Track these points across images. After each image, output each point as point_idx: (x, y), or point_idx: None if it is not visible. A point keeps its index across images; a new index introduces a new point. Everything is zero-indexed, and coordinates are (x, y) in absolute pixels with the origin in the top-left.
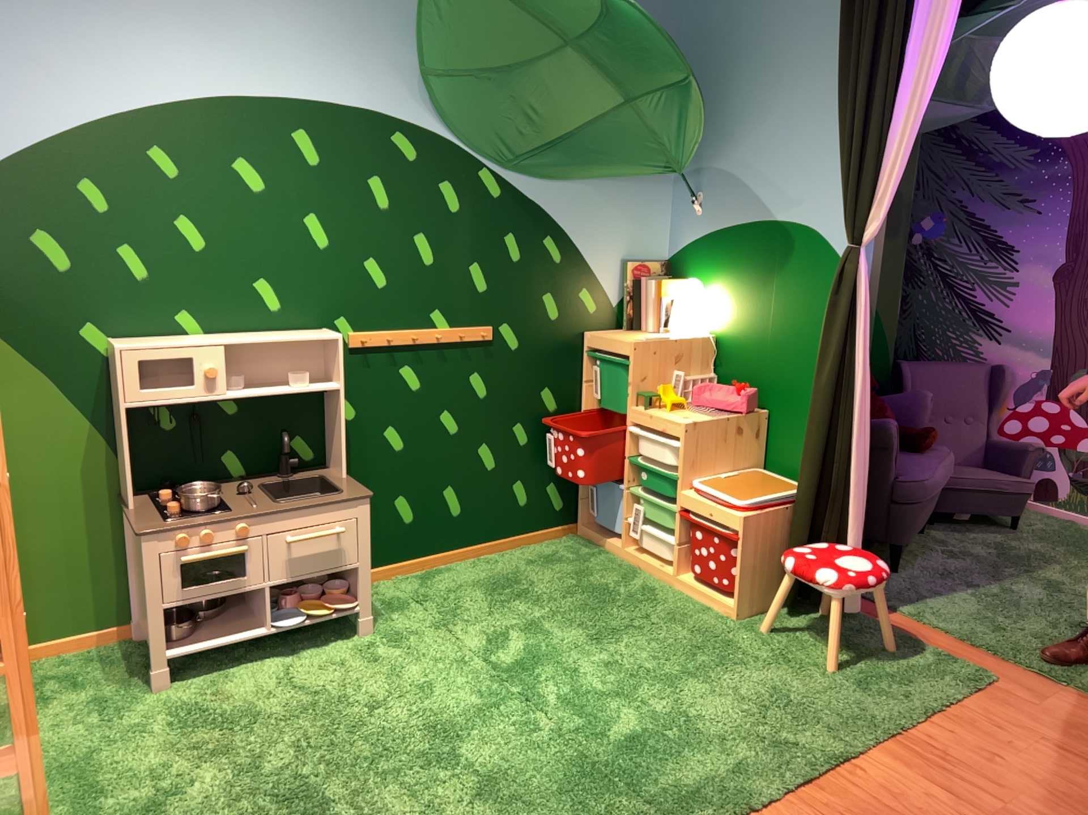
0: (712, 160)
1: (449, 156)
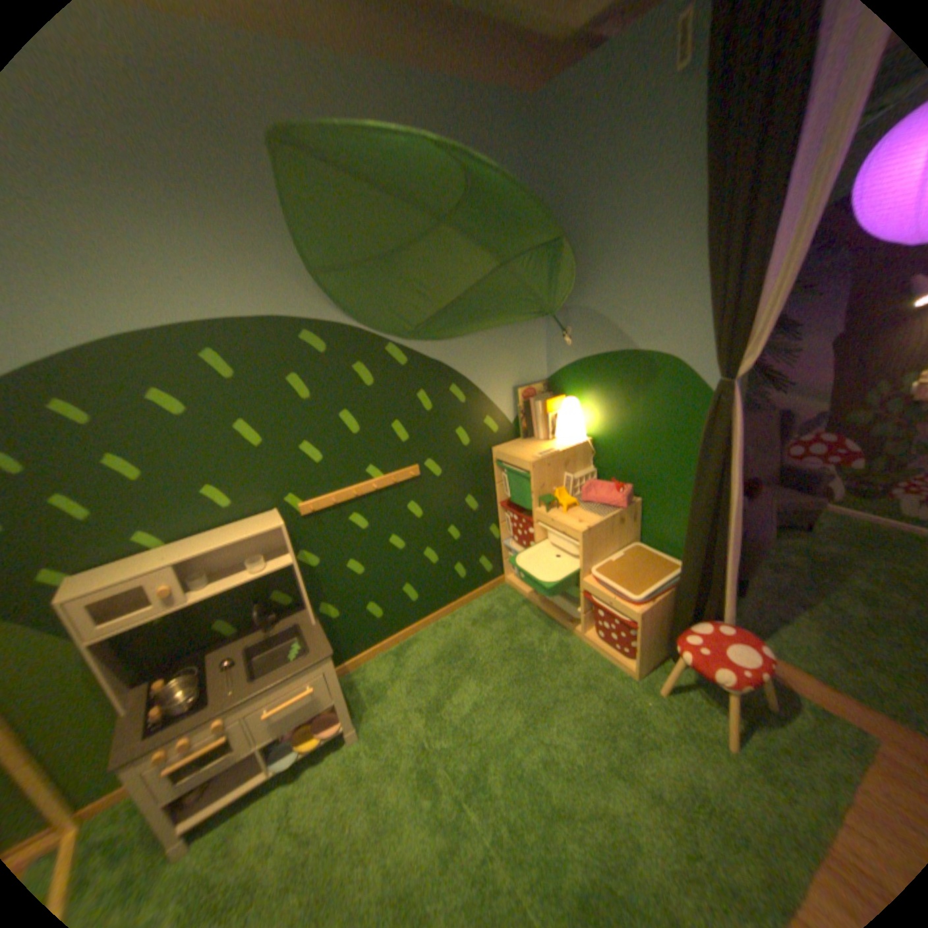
0: (575, 301)
1: (356, 341)
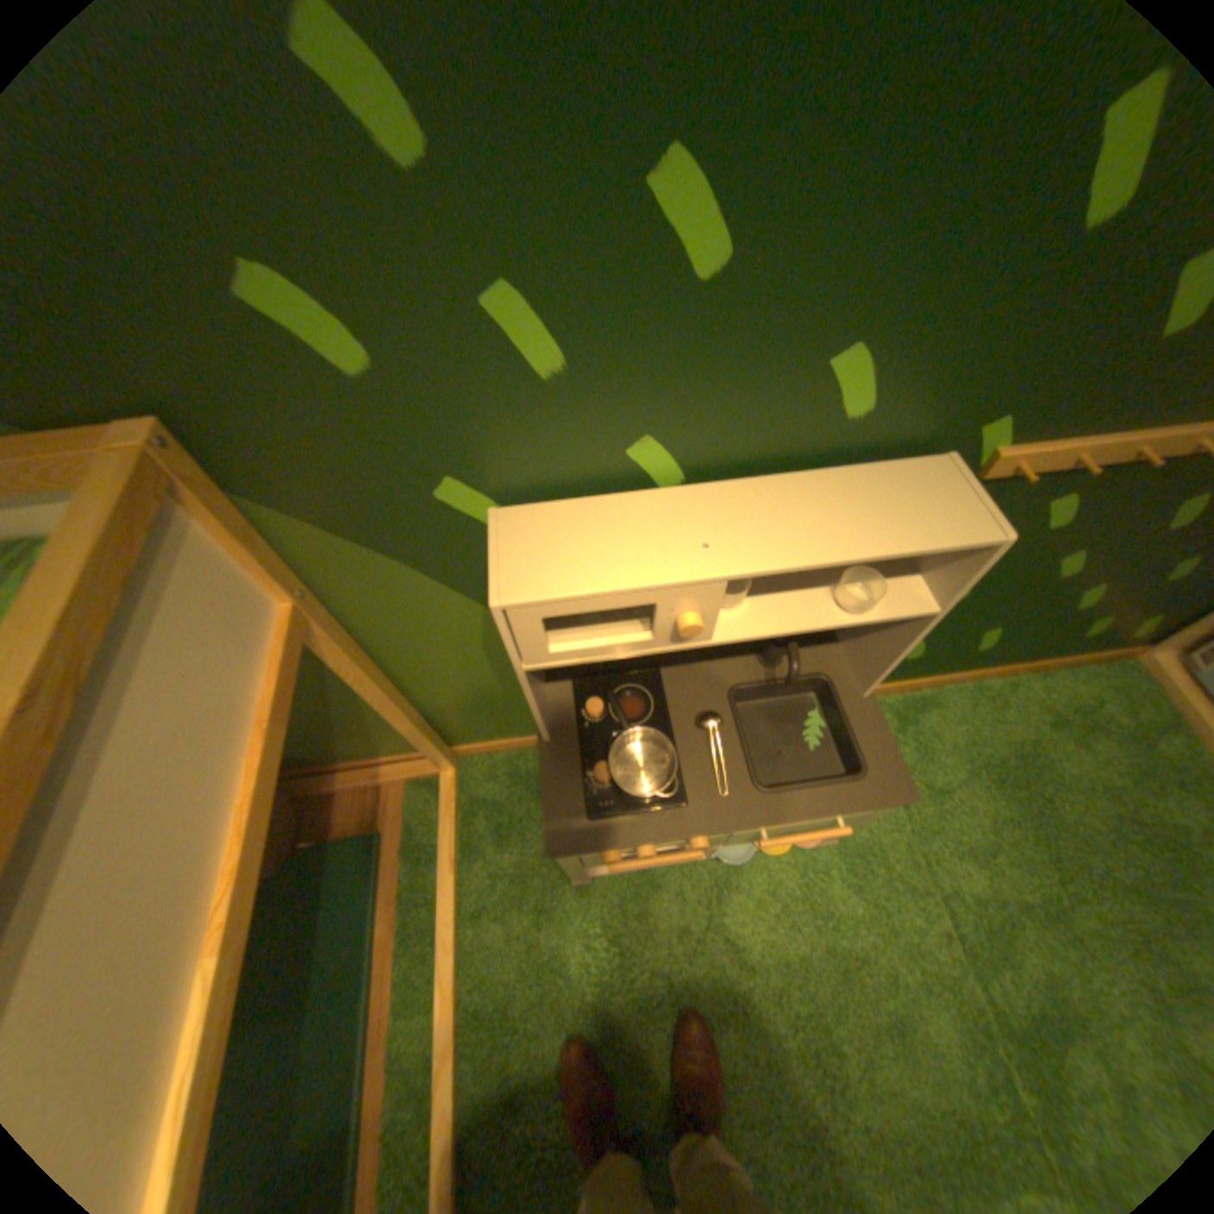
0: None
1: None
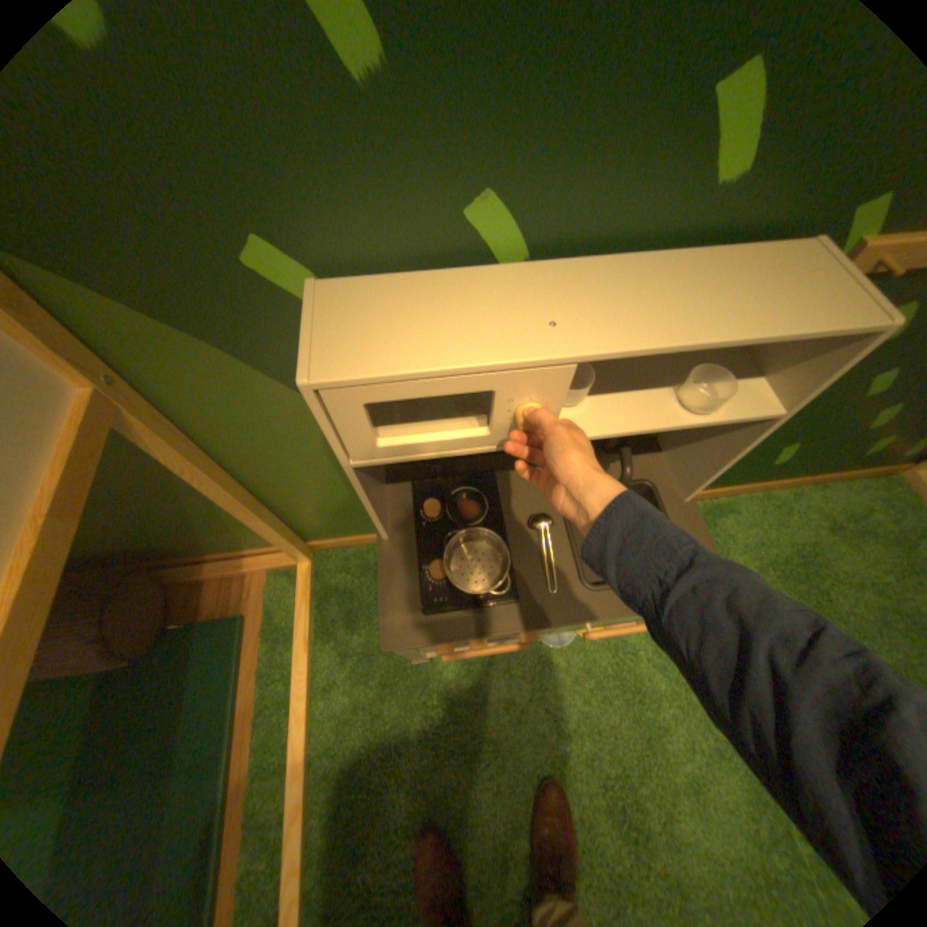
0: None
1: None
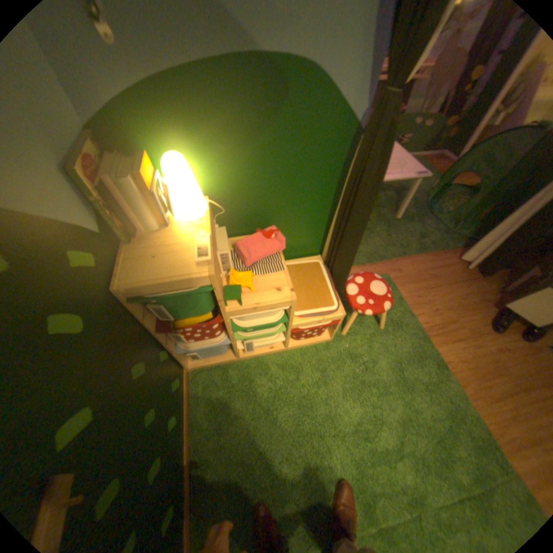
0: None
1: None
